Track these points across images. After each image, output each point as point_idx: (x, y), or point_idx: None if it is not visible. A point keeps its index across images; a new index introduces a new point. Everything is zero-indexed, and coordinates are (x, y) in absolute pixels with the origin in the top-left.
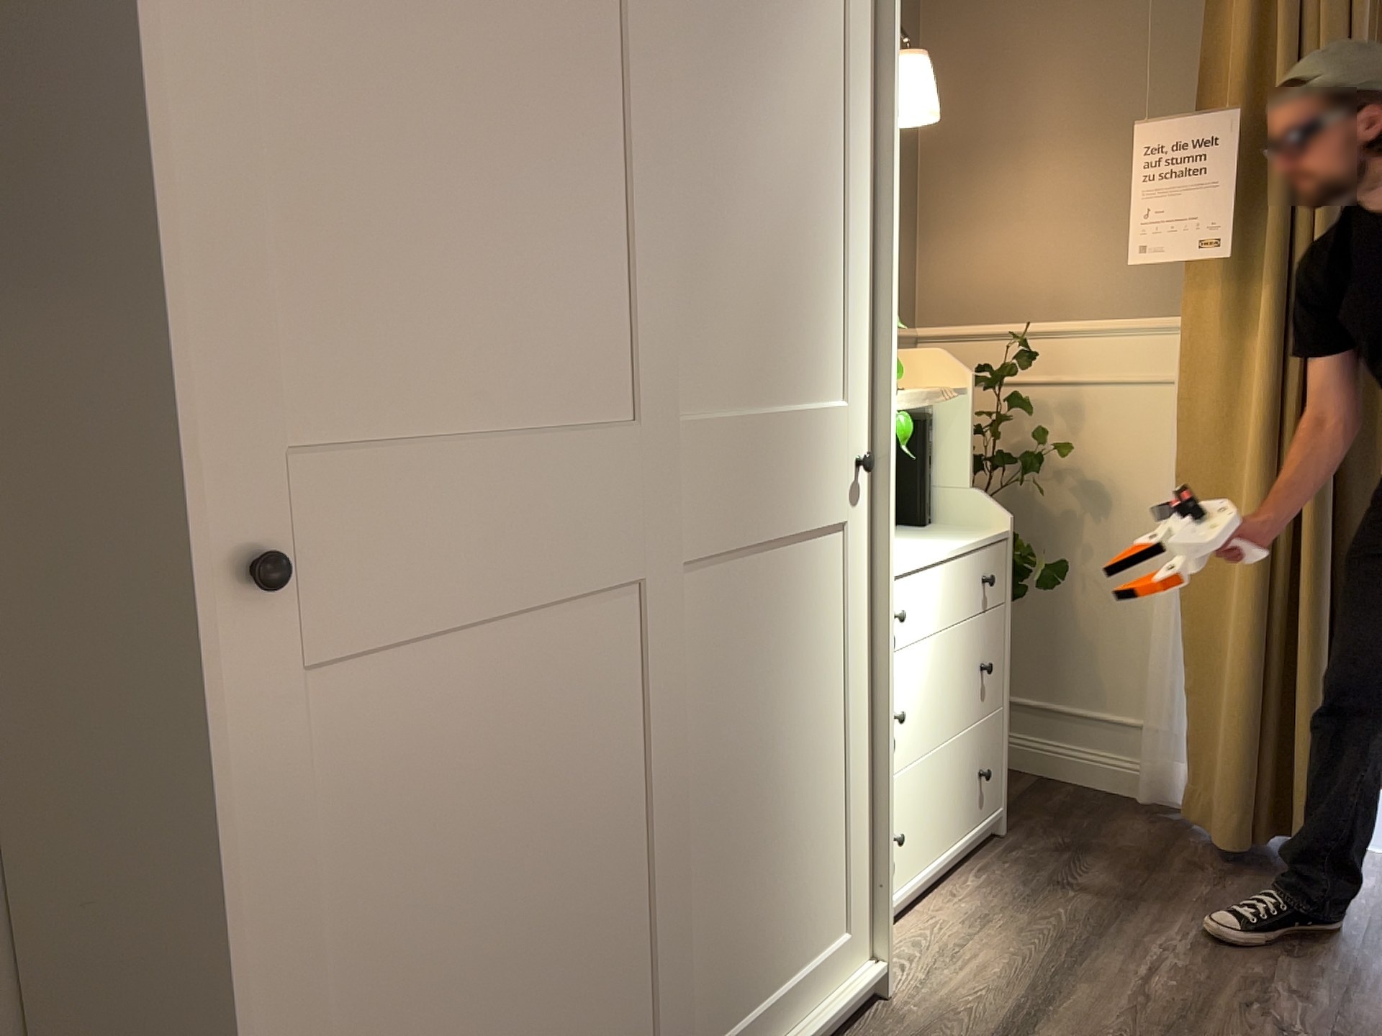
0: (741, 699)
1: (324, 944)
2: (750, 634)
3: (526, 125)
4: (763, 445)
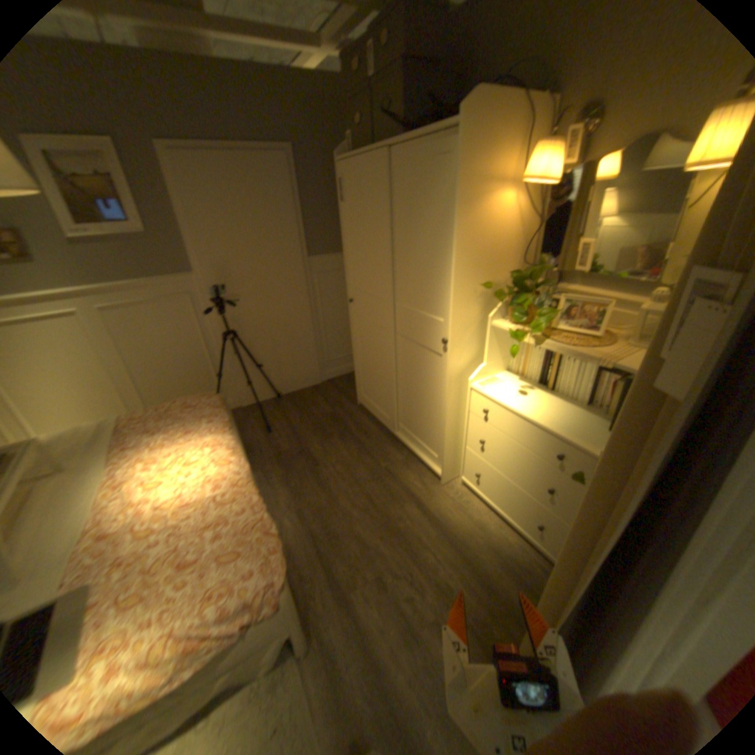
0: (410, 375)
1: (353, 347)
2: (412, 363)
3: (366, 239)
4: (415, 319)
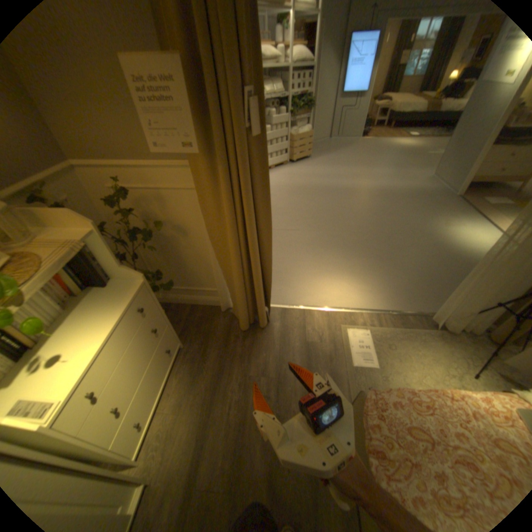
0: None
1: None
2: None
3: None
4: None
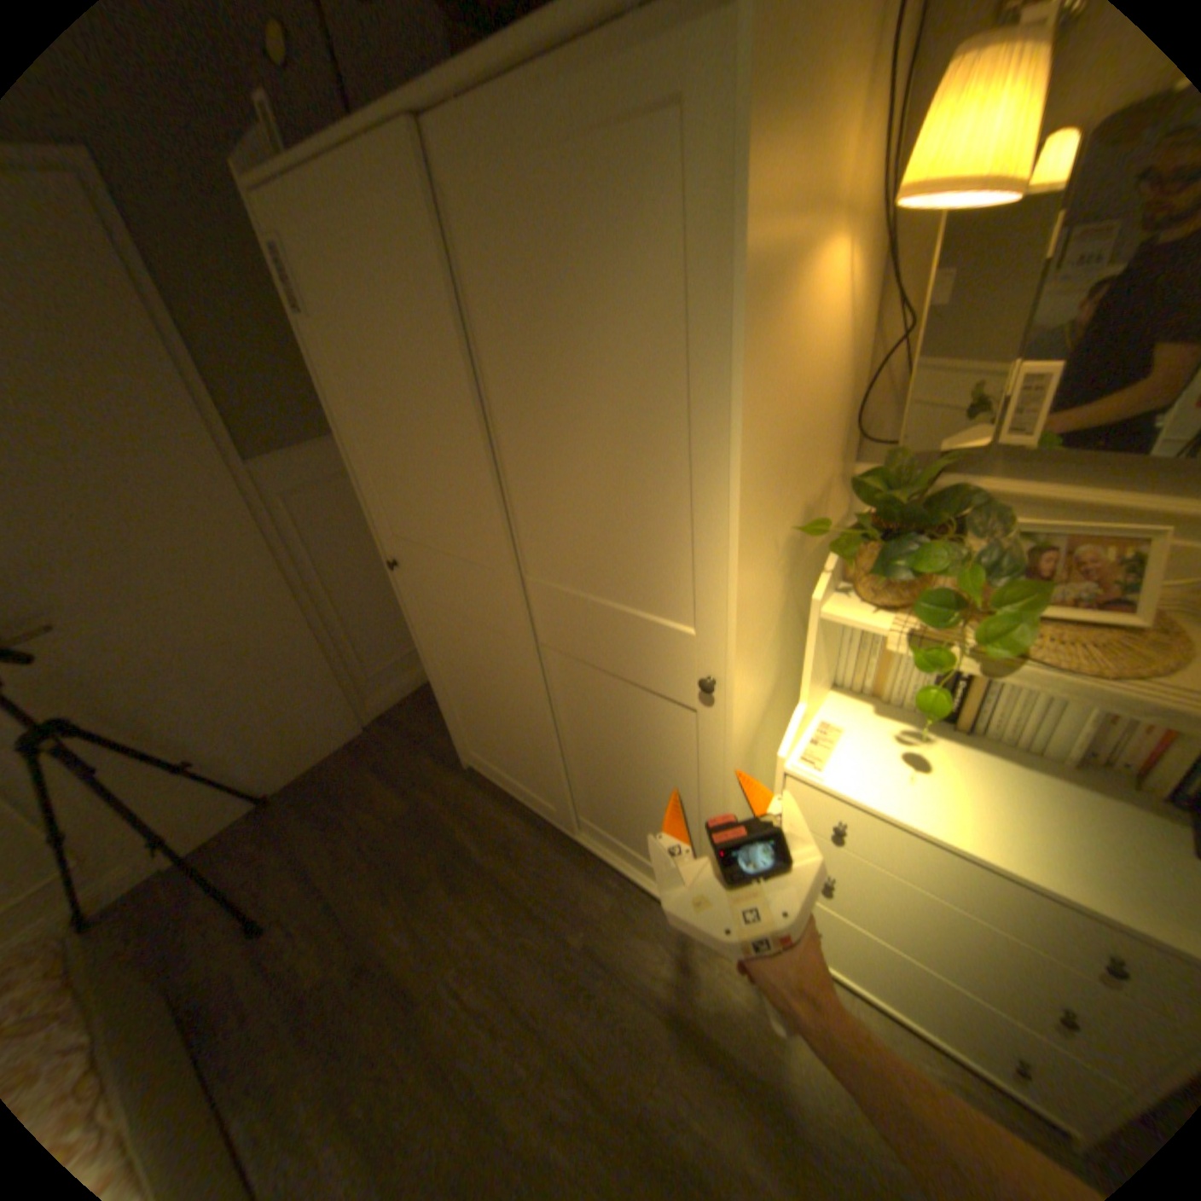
0: (599, 735)
1: (426, 660)
2: (603, 711)
3: (401, 413)
4: (597, 617)
